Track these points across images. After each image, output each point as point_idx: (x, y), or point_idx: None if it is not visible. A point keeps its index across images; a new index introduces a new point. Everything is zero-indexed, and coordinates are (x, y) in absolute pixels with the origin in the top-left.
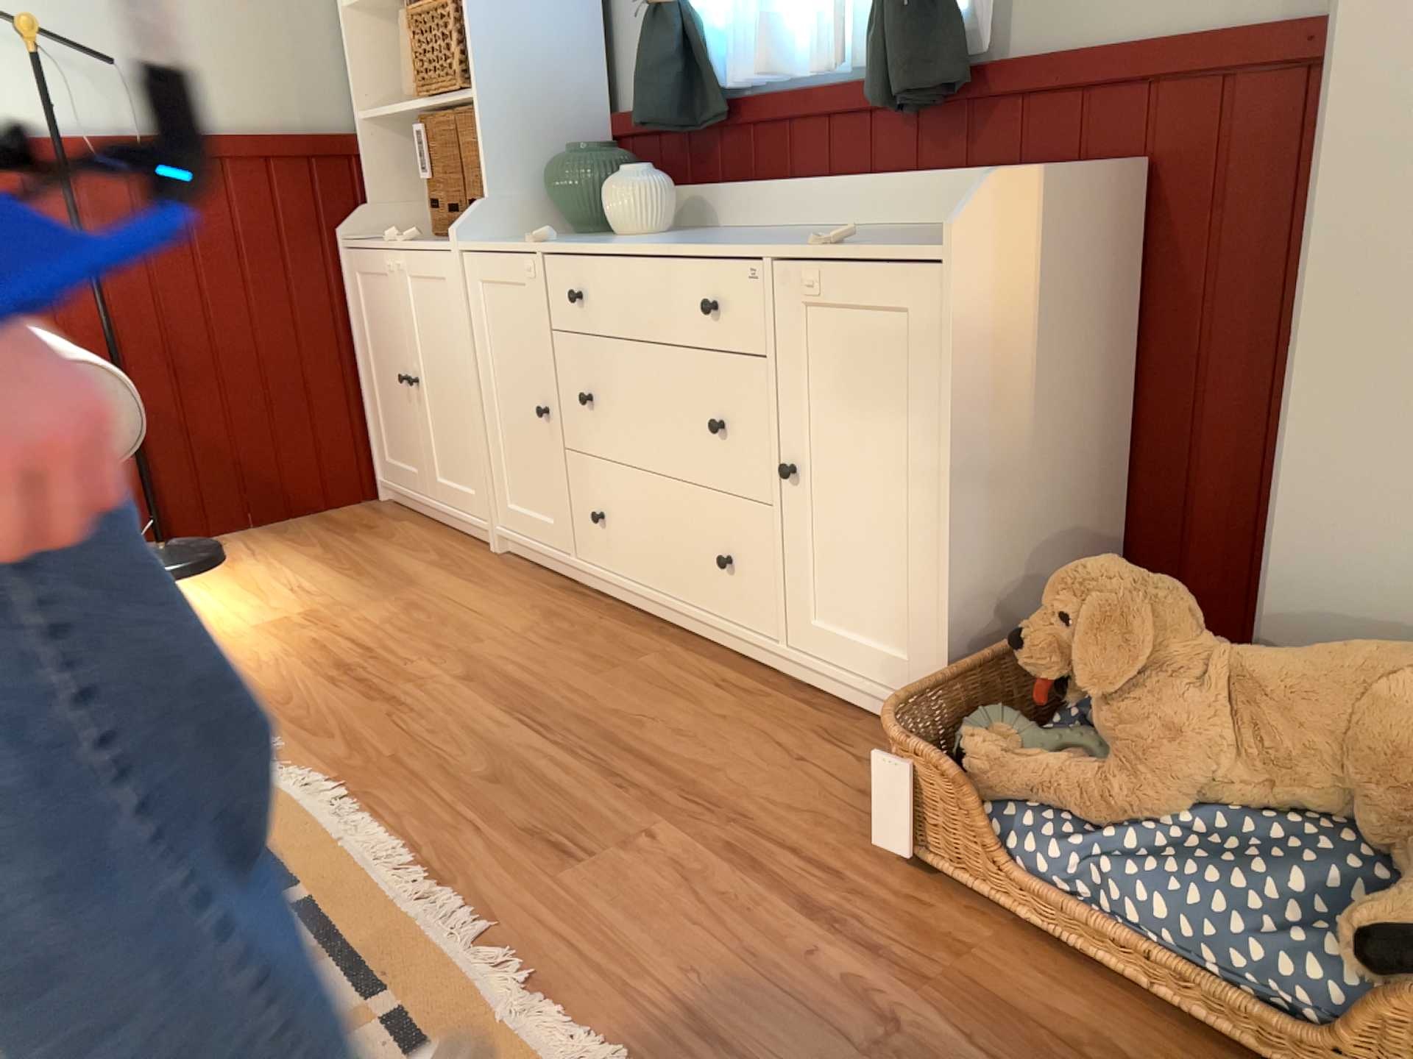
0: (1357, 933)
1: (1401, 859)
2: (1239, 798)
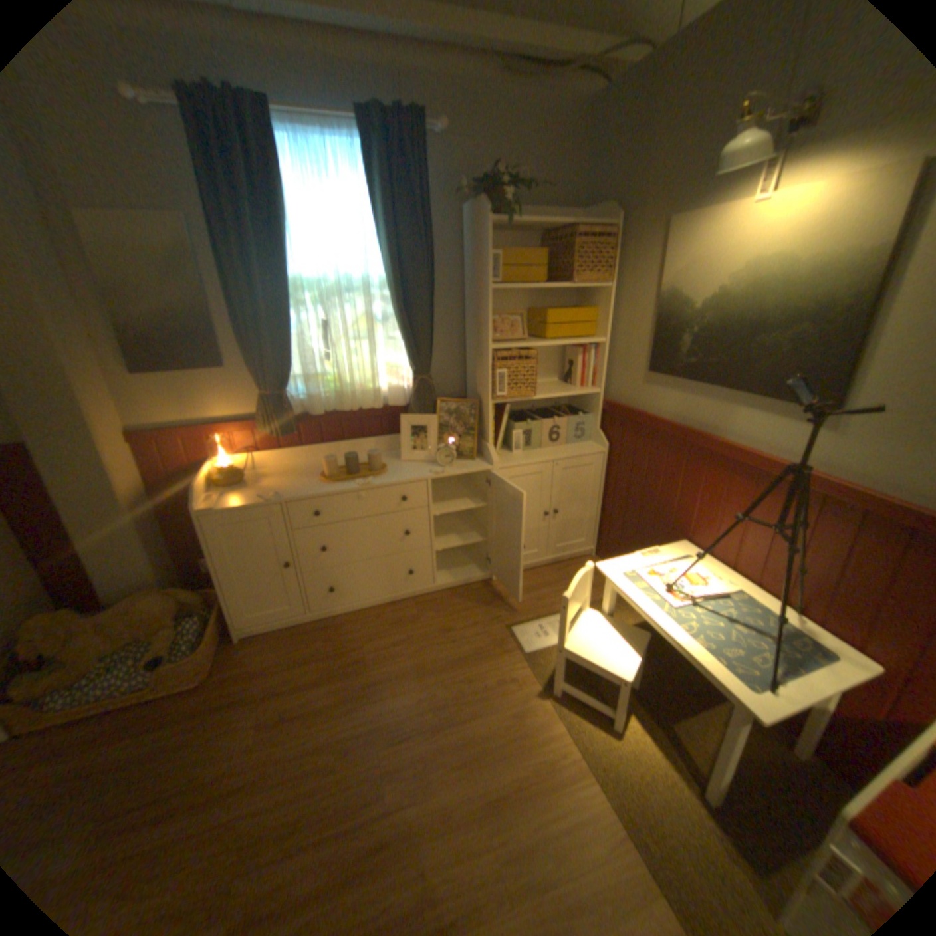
0: (144, 667)
1: (153, 642)
2: (111, 653)
